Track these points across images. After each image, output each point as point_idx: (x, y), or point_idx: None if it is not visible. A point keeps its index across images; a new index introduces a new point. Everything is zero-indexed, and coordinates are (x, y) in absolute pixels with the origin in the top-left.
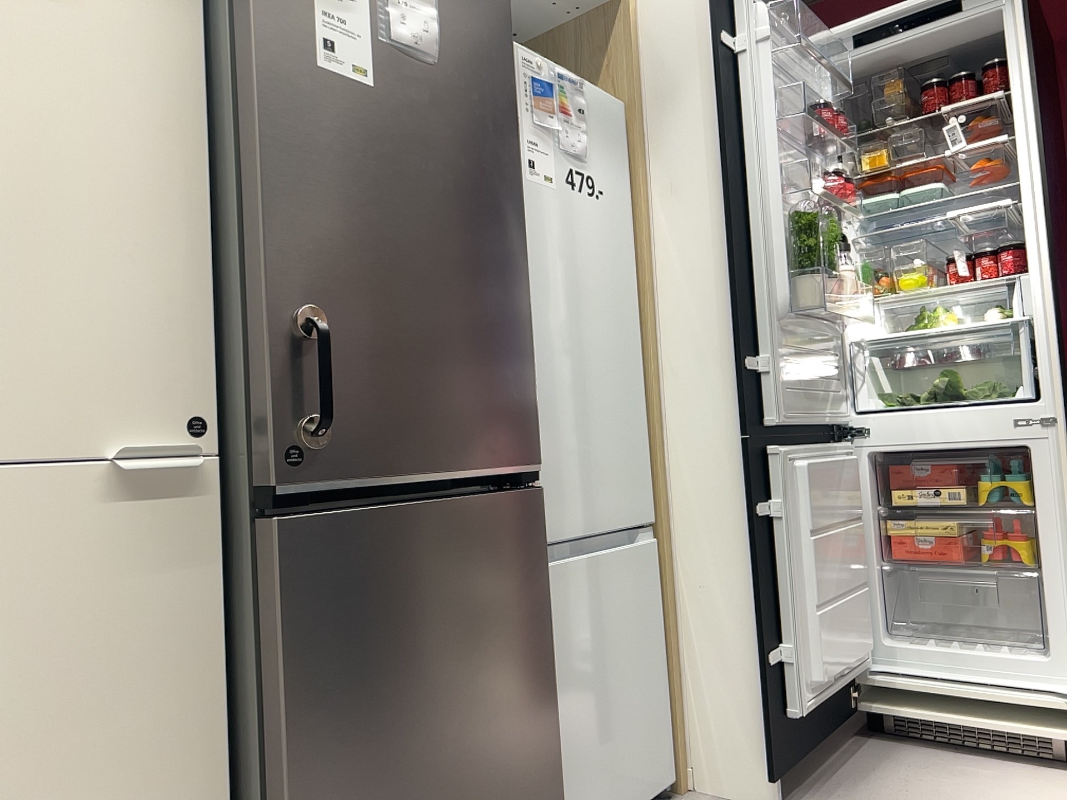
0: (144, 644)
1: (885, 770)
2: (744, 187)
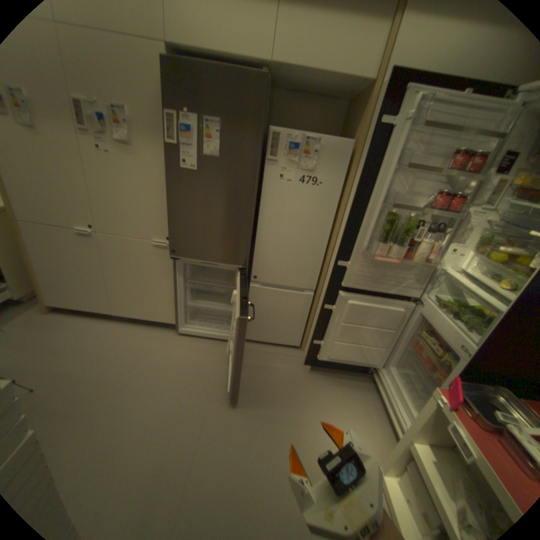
0: (160, 268)
1: (351, 391)
2: (369, 195)
